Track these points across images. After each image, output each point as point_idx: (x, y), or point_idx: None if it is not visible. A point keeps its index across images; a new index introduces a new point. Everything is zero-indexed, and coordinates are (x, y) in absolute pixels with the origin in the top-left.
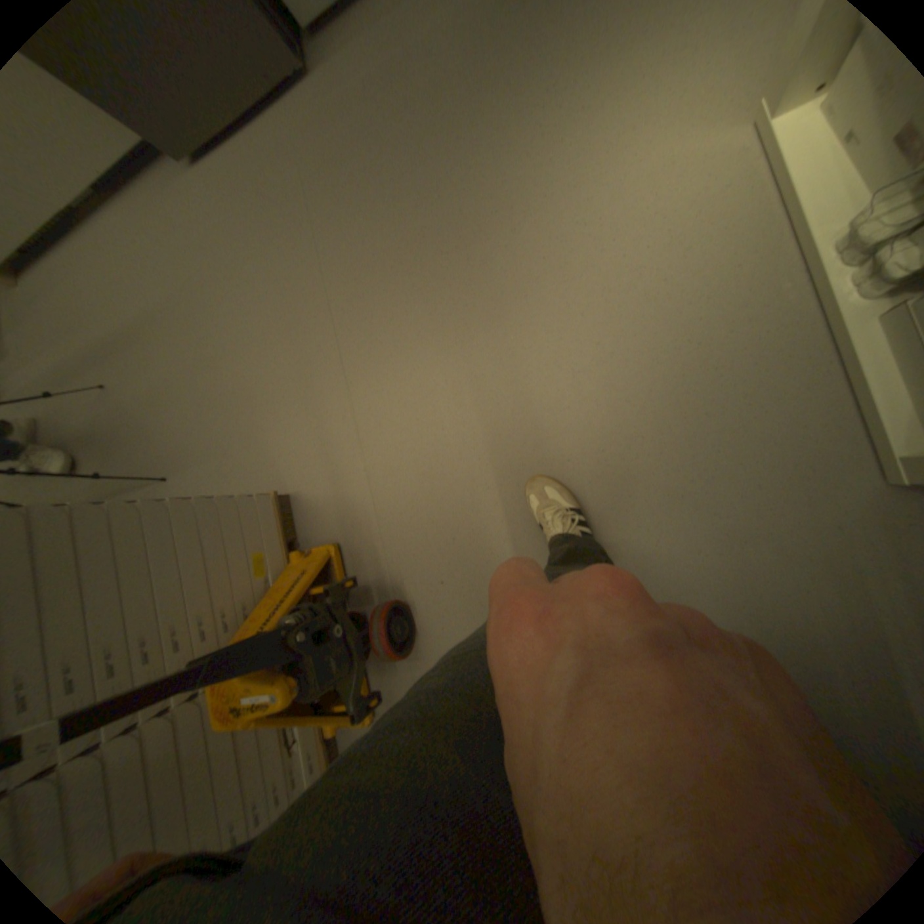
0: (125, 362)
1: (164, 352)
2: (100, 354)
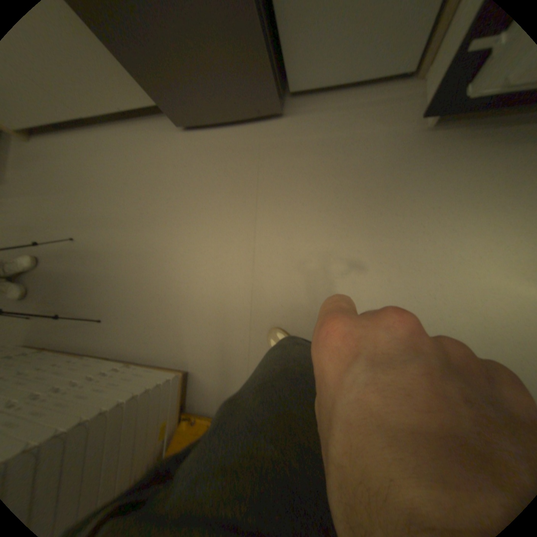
0: (95, 232)
1: (126, 239)
2: (78, 218)
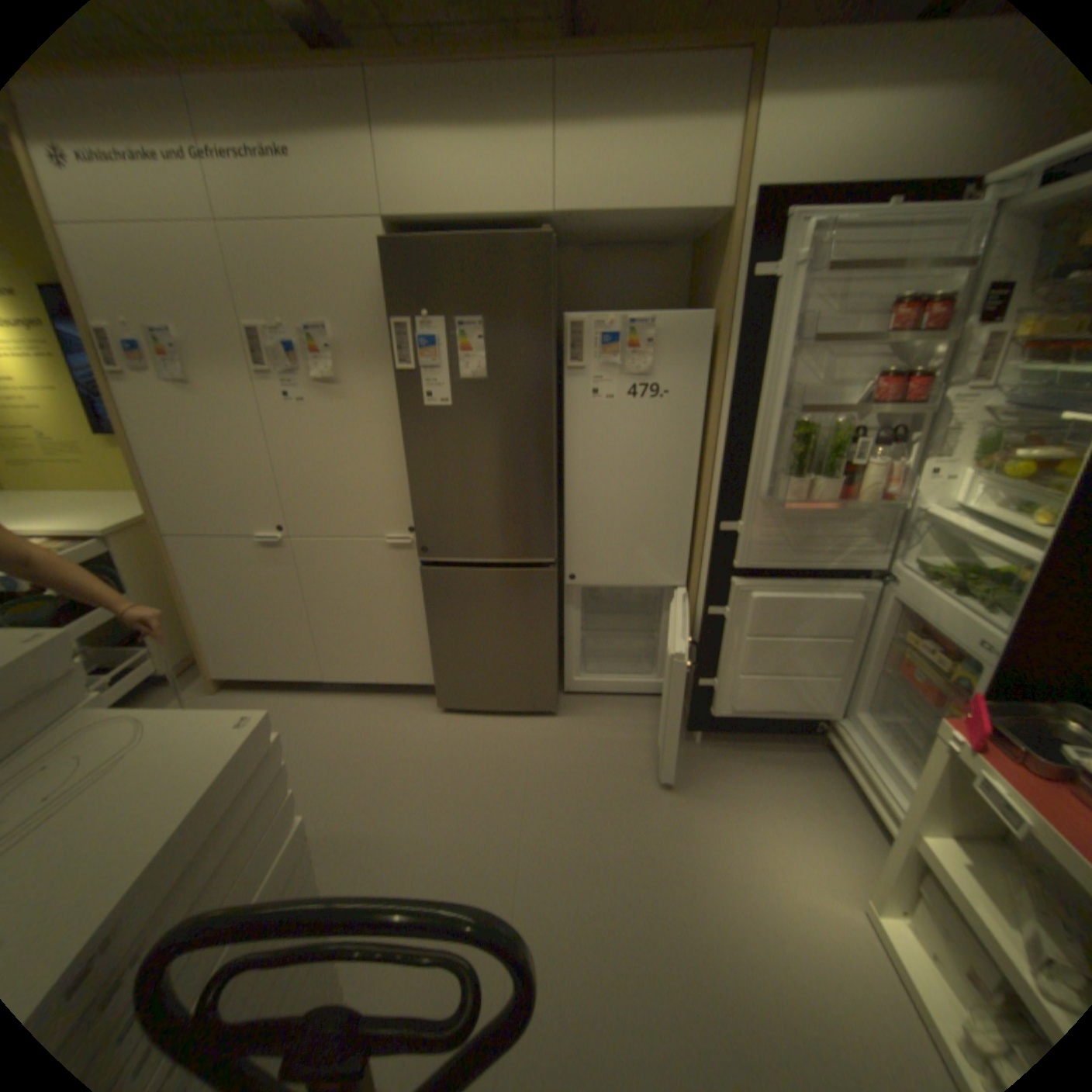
0: None
1: (316, 826)
2: None
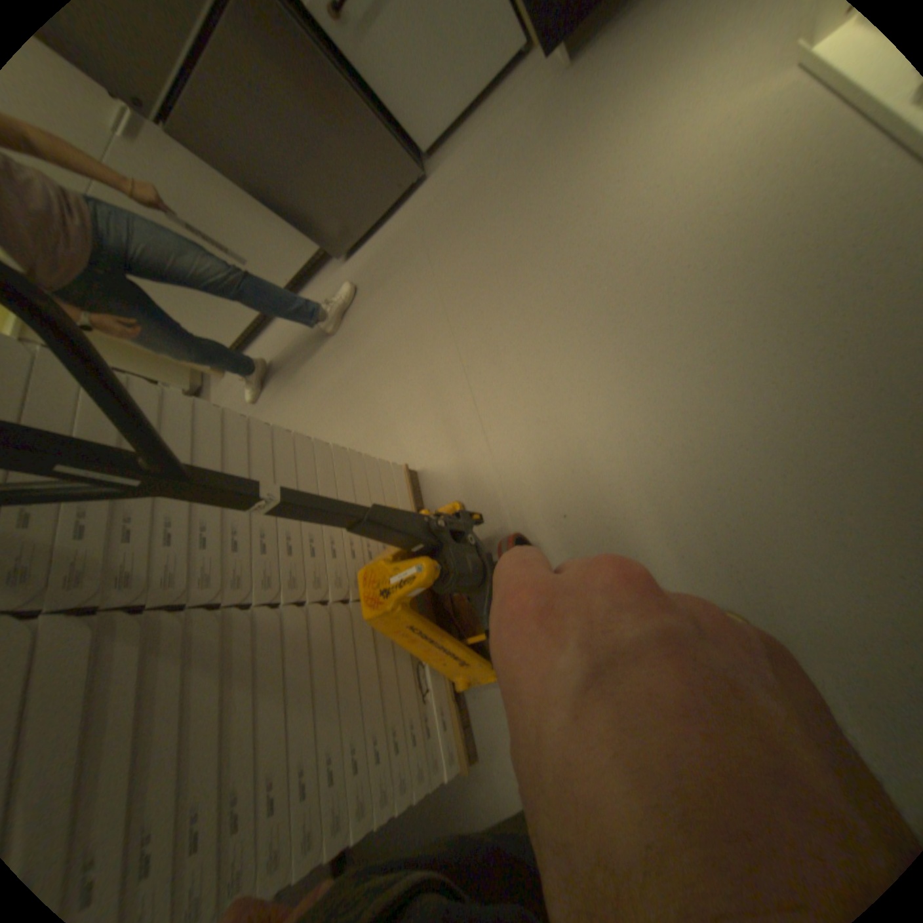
0: (292, 406)
1: (321, 390)
2: (275, 405)
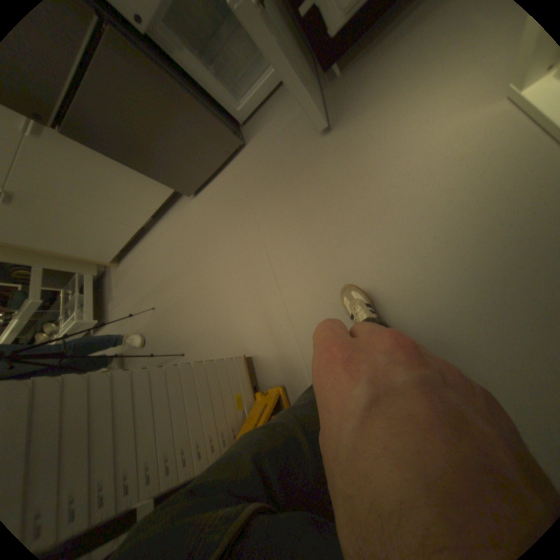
0: (165, 294)
1: (183, 286)
2: (153, 292)
